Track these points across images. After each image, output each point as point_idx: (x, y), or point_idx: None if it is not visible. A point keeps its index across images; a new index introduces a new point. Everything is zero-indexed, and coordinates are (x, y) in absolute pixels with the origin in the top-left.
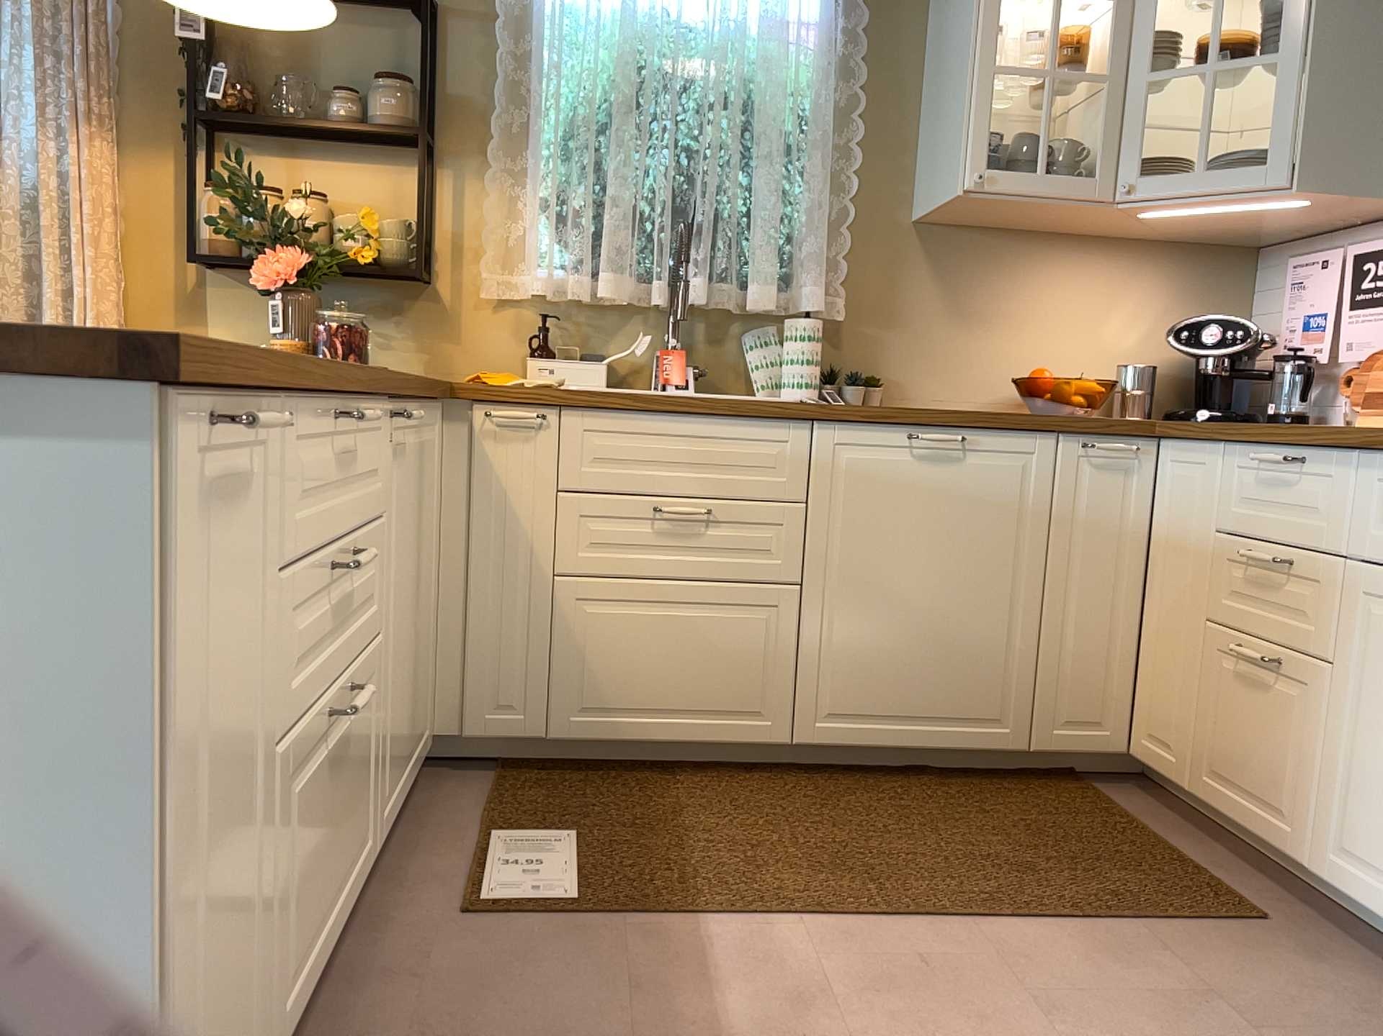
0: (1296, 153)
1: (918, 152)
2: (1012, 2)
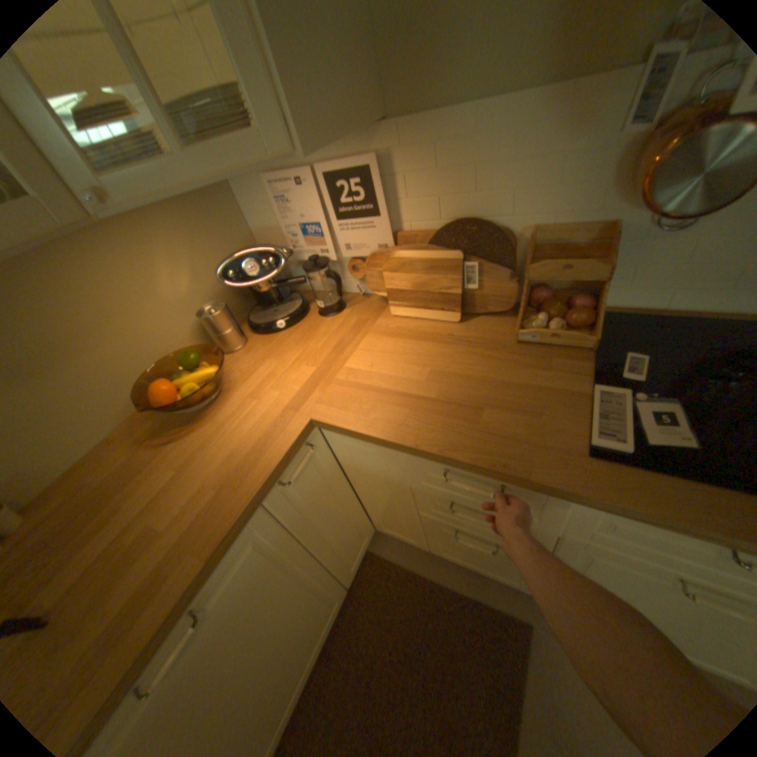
0: (276, 98)
1: None
2: None
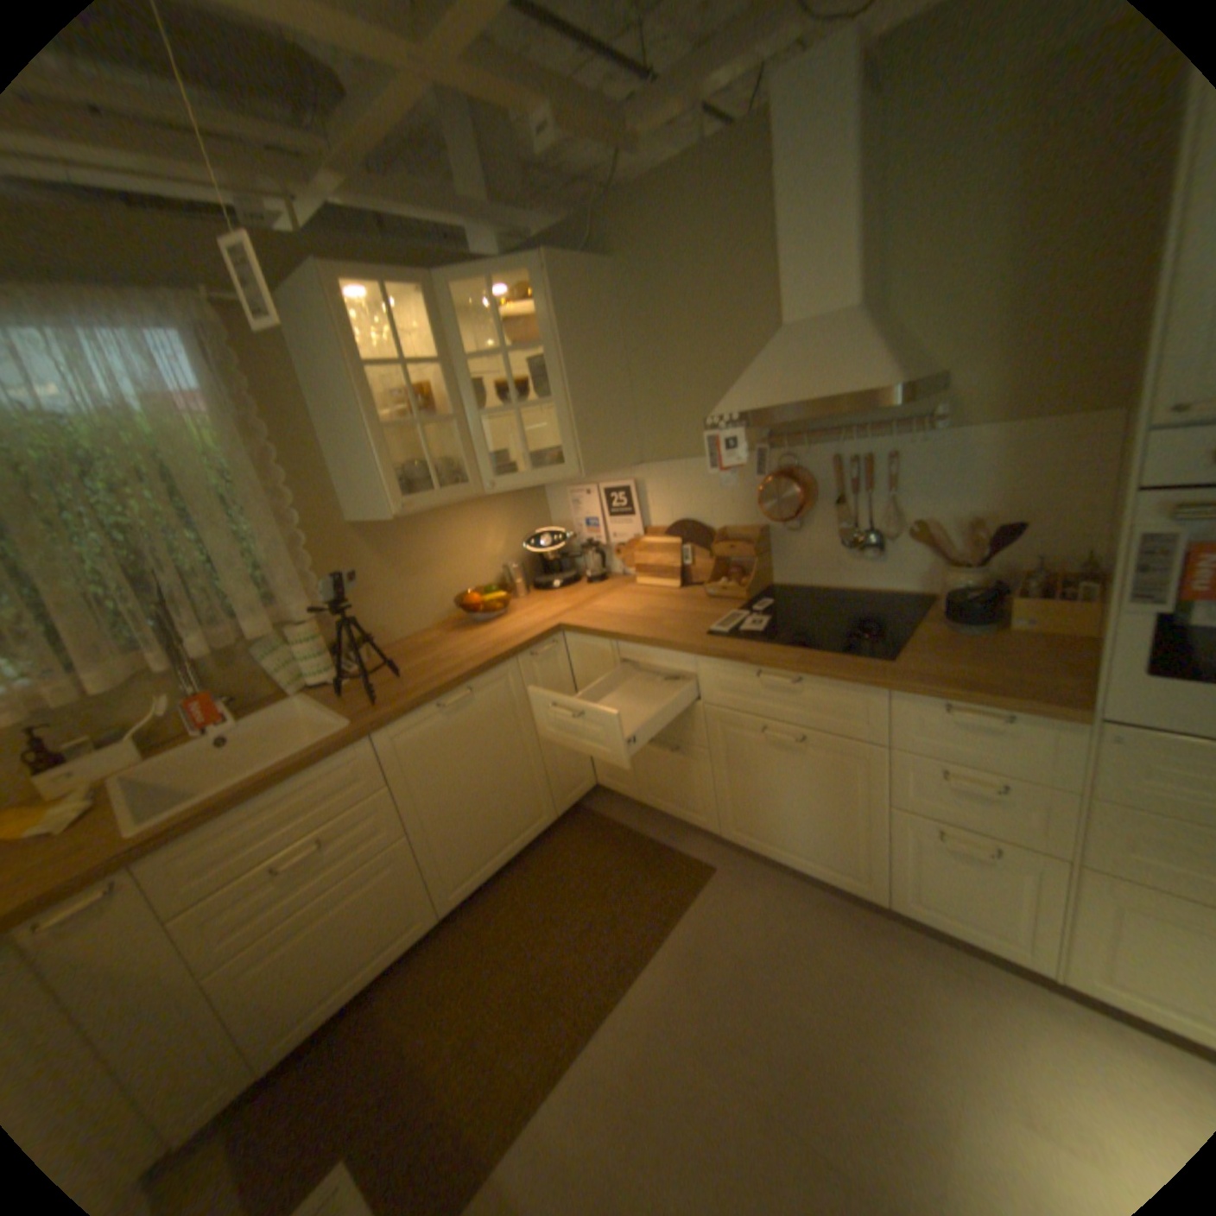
0: (575, 456)
1: (327, 477)
2: (361, 365)
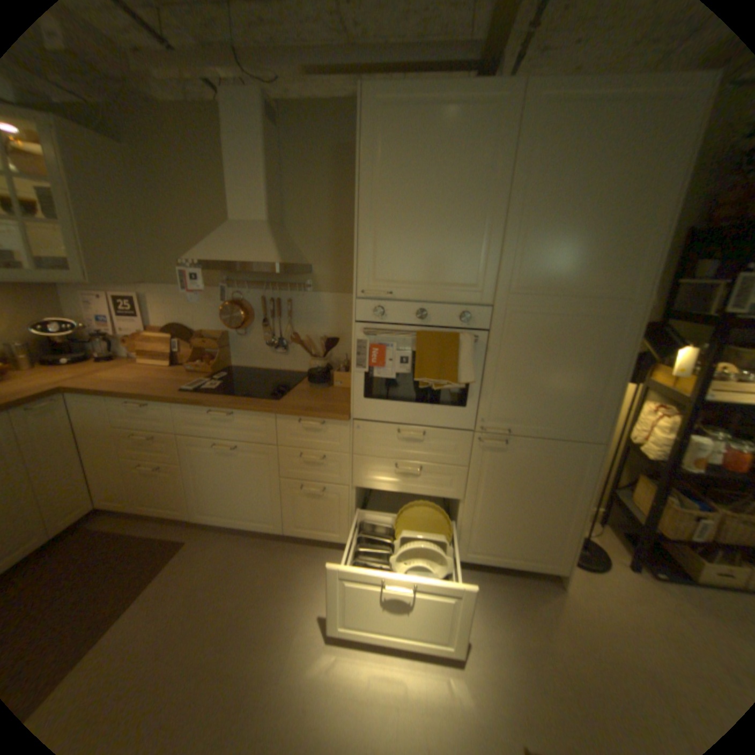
0: (83, 267)
1: None
2: None
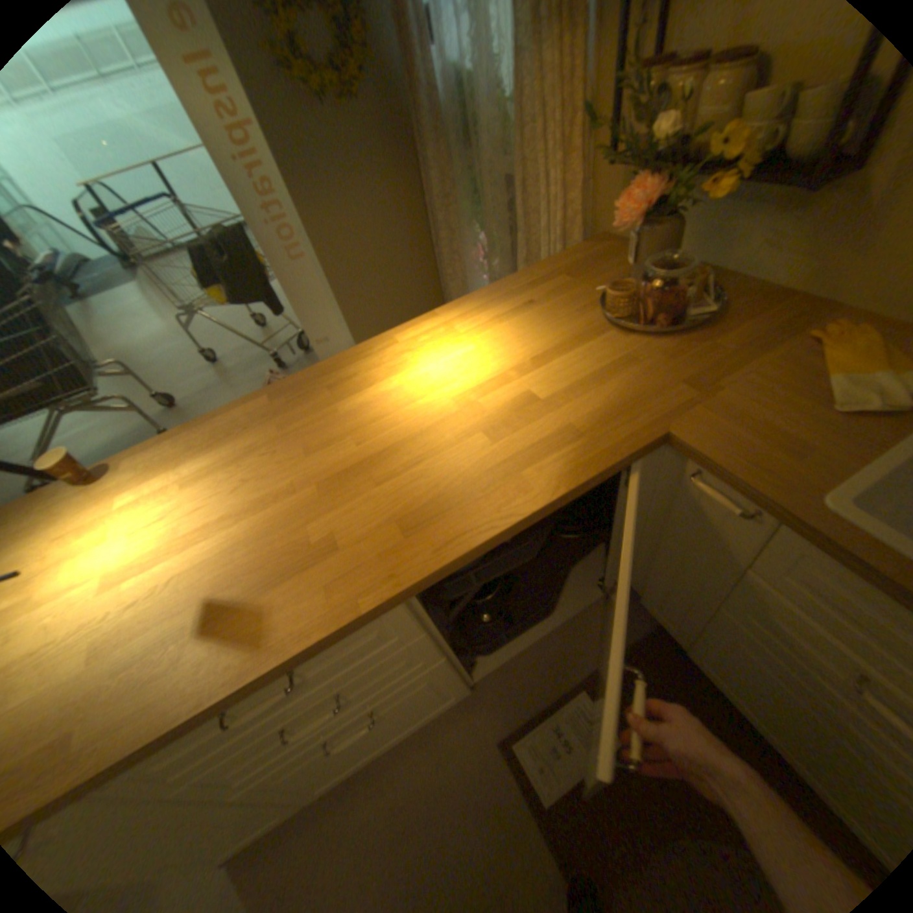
0: None
1: None
2: None
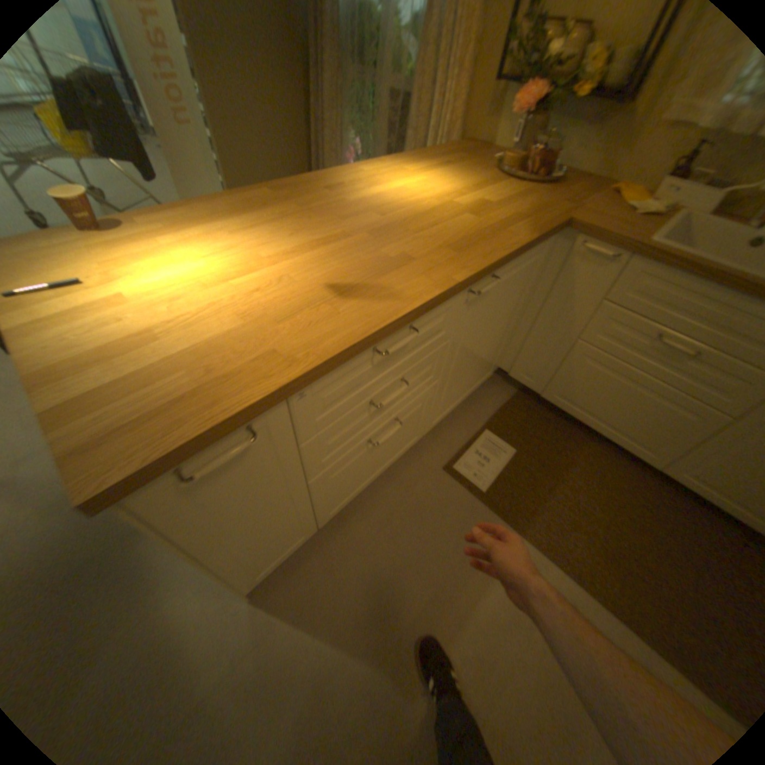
0: None
1: None
2: None
